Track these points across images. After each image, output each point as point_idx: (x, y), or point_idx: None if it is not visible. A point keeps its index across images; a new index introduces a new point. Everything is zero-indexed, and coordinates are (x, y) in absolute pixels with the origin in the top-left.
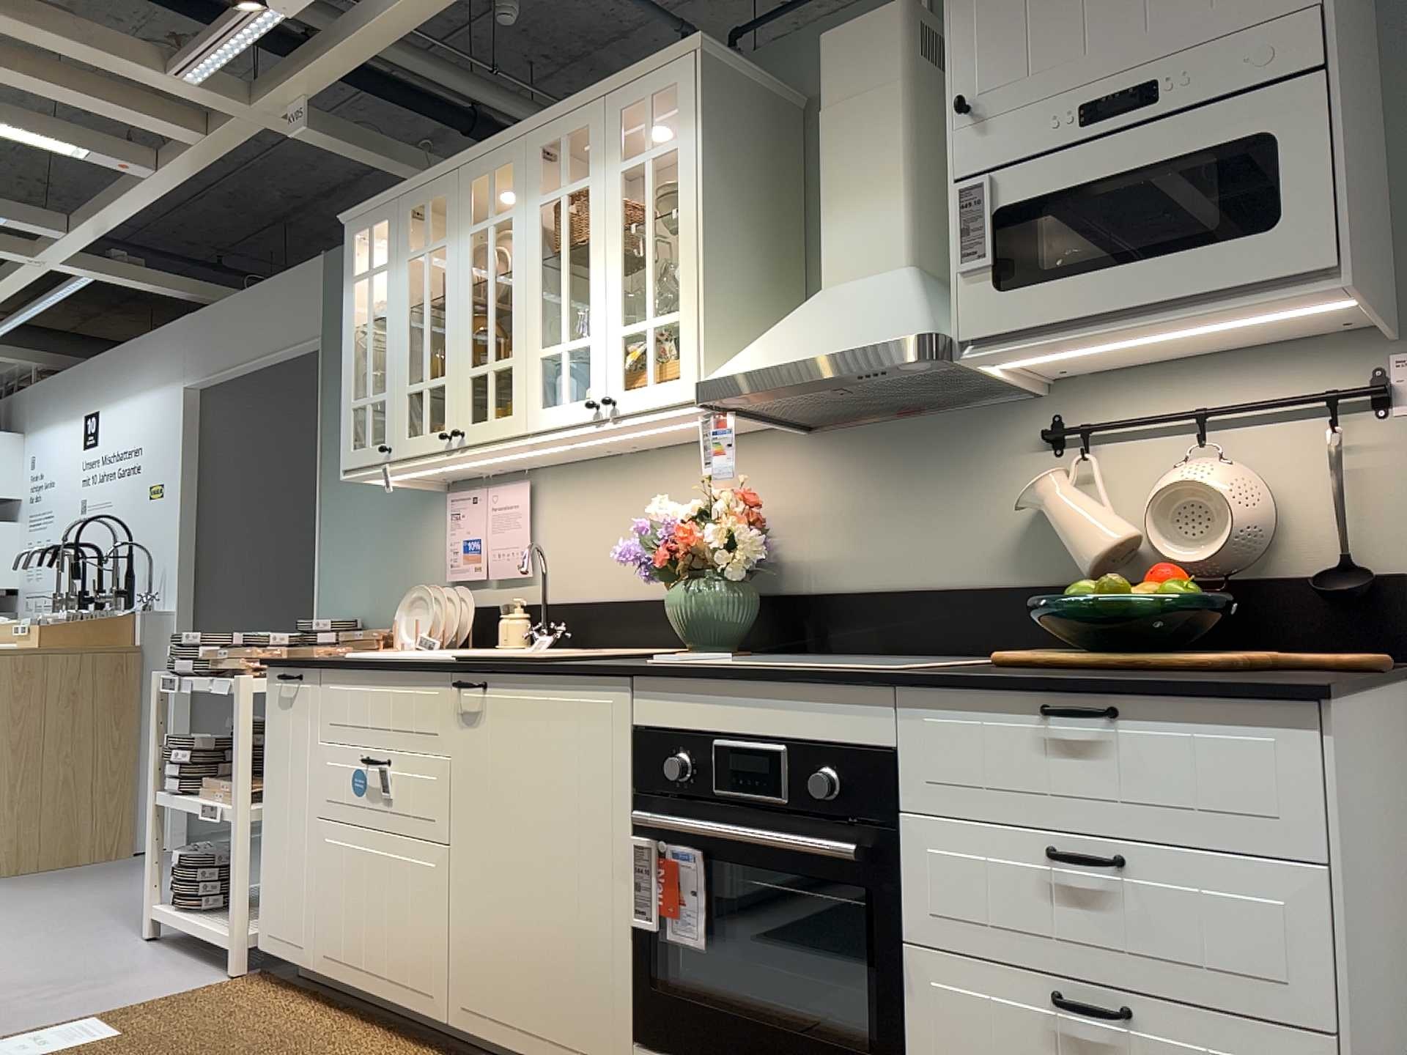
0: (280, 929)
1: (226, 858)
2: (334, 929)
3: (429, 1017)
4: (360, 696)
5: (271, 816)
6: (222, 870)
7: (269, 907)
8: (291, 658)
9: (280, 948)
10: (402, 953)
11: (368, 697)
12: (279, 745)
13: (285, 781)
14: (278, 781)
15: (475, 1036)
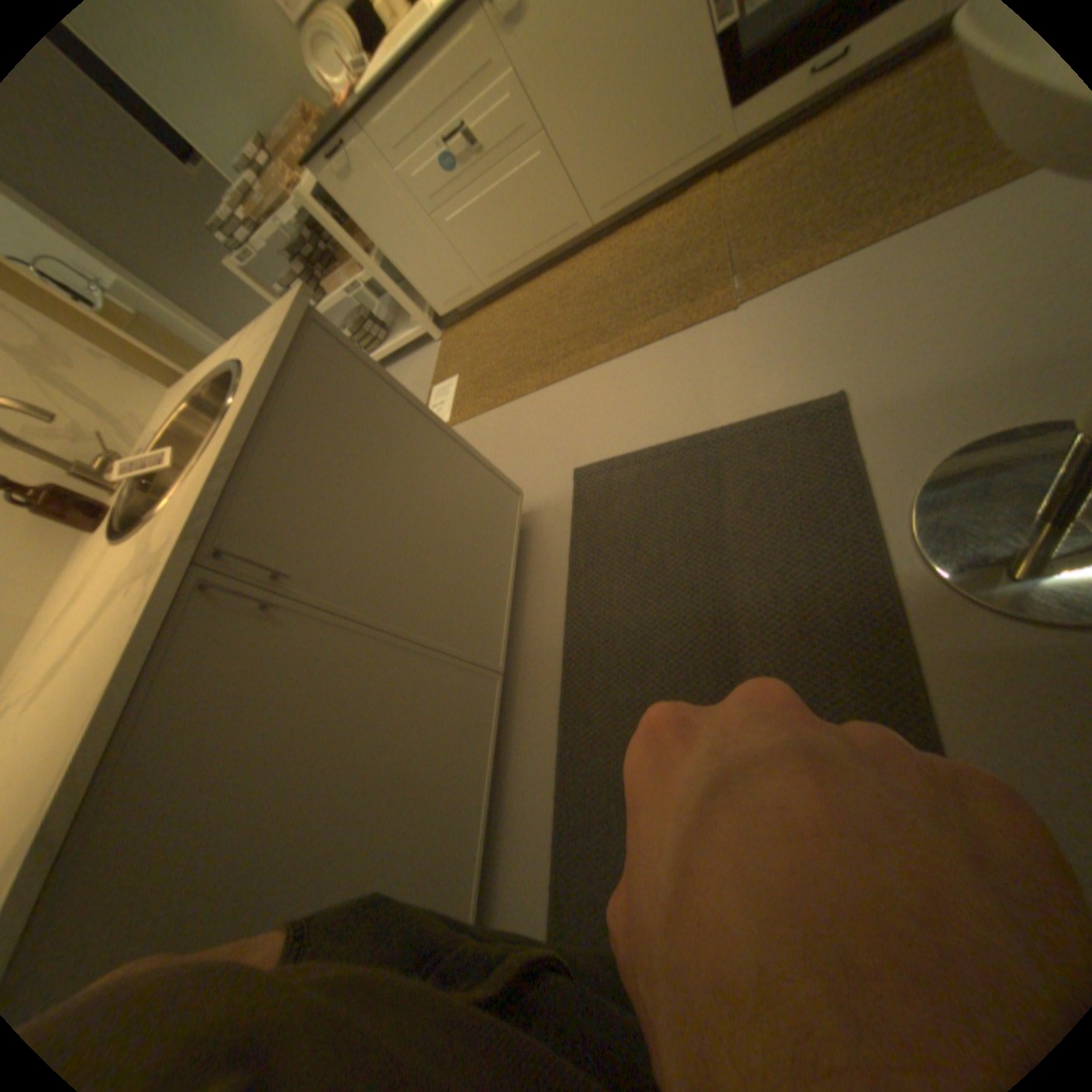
0: (450, 293)
1: (367, 313)
2: (487, 257)
3: (580, 233)
4: (405, 99)
5: (395, 248)
6: (370, 321)
7: (433, 291)
8: (316, 142)
9: (457, 301)
10: (544, 220)
11: (412, 93)
12: (364, 204)
13: (388, 220)
14: (383, 225)
15: (617, 211)
